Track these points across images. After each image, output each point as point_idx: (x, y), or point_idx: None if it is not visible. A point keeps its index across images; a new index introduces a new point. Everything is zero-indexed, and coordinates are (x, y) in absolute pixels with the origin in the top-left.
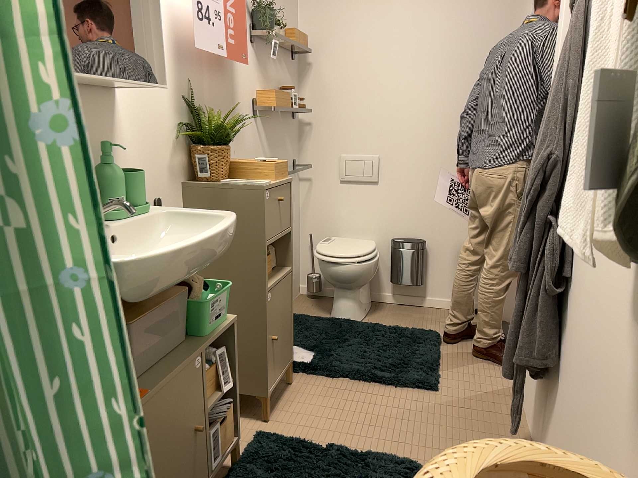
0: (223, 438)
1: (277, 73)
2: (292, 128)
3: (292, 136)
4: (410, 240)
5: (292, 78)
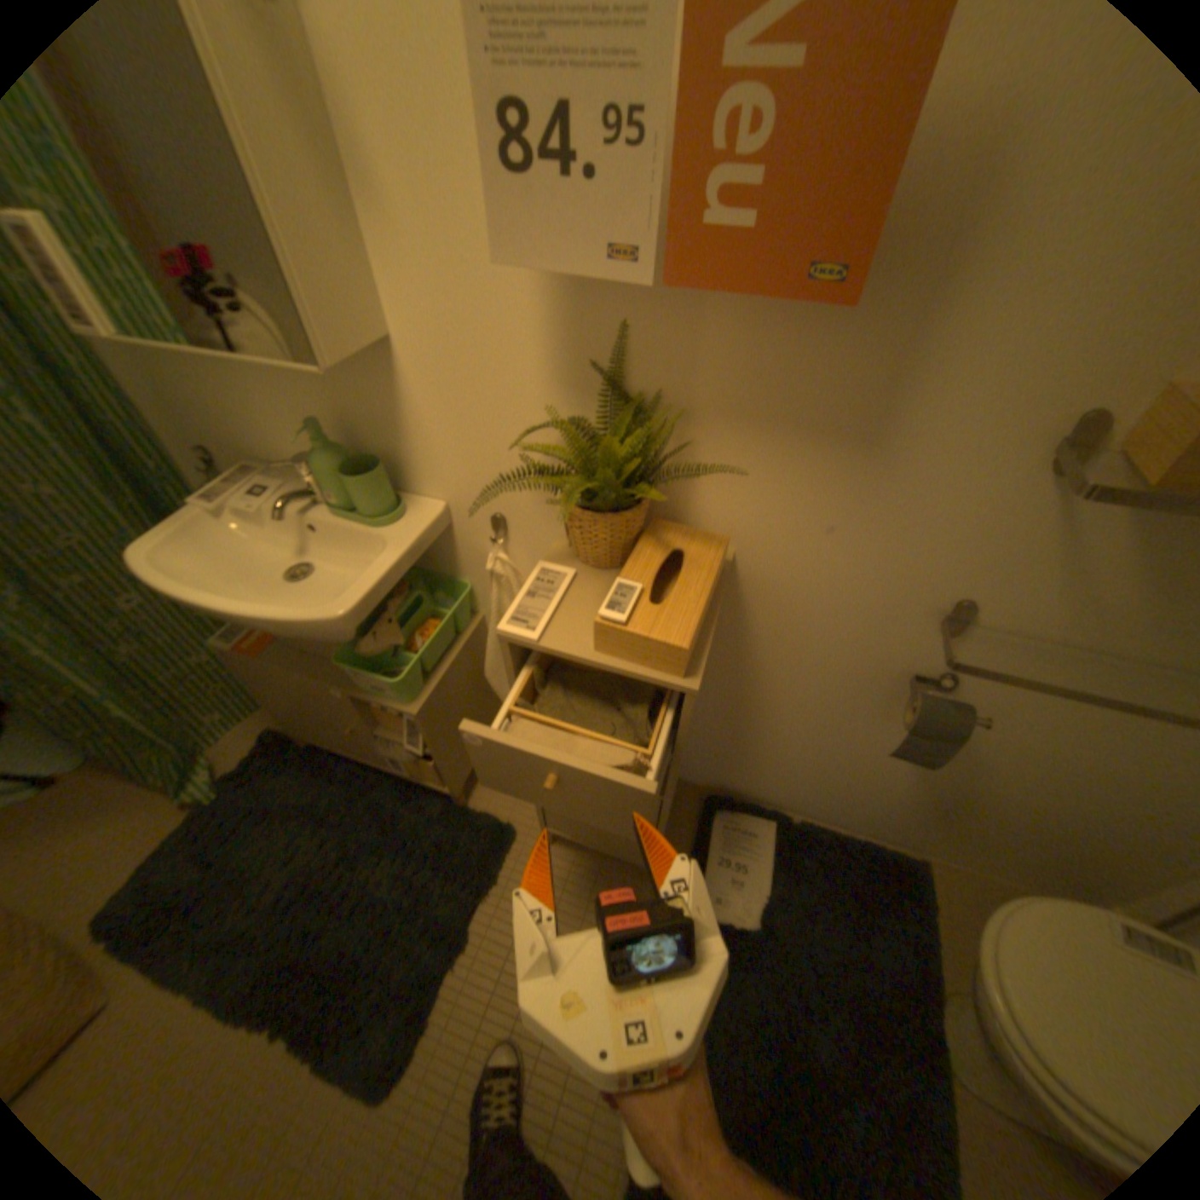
0: (411, 771)
1: None
2: None
3: None
4: None
5: None
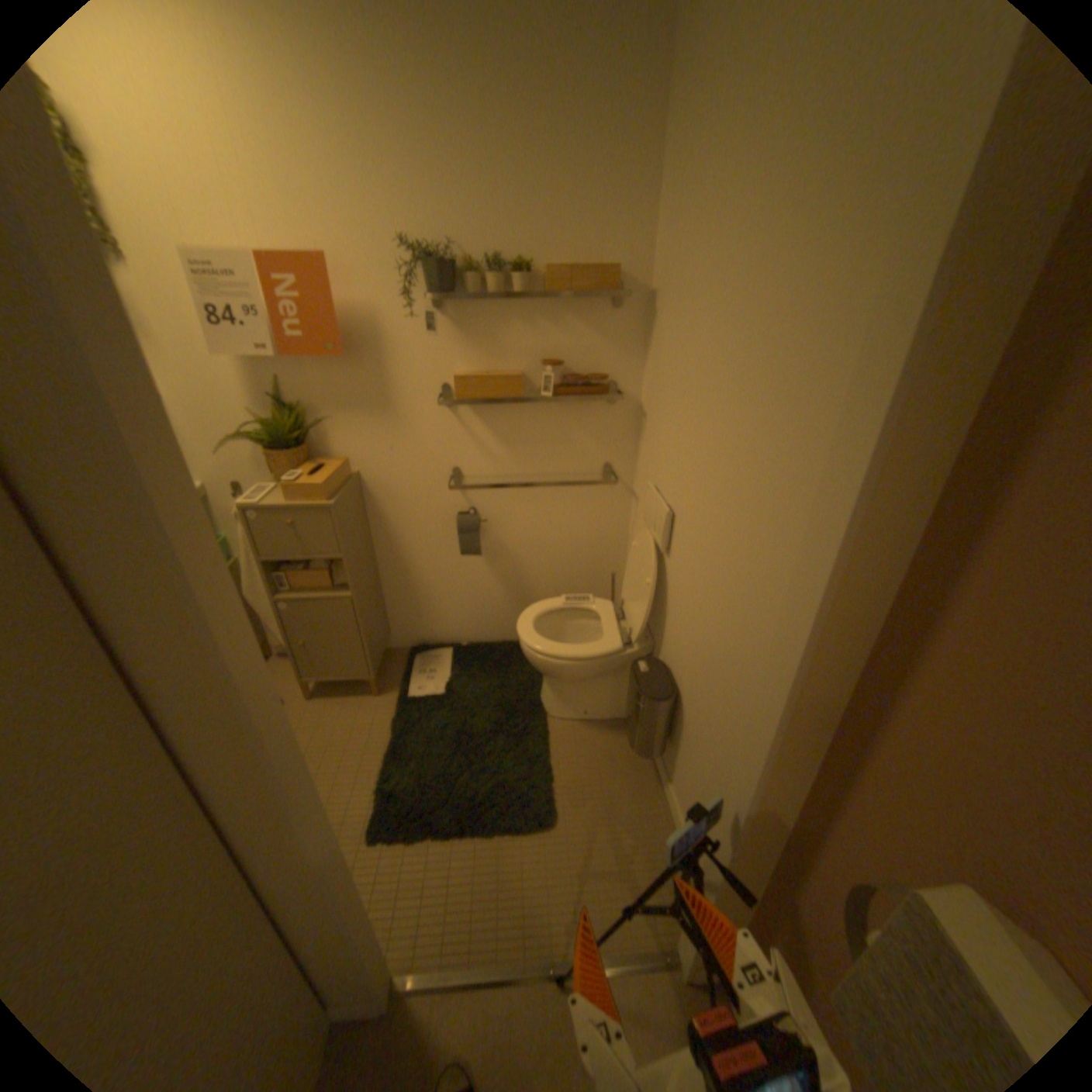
0: None
1: (537, 332)
2: (598, 415)
3: (598, 427)
4: (660, 678)
5: (610, 332)
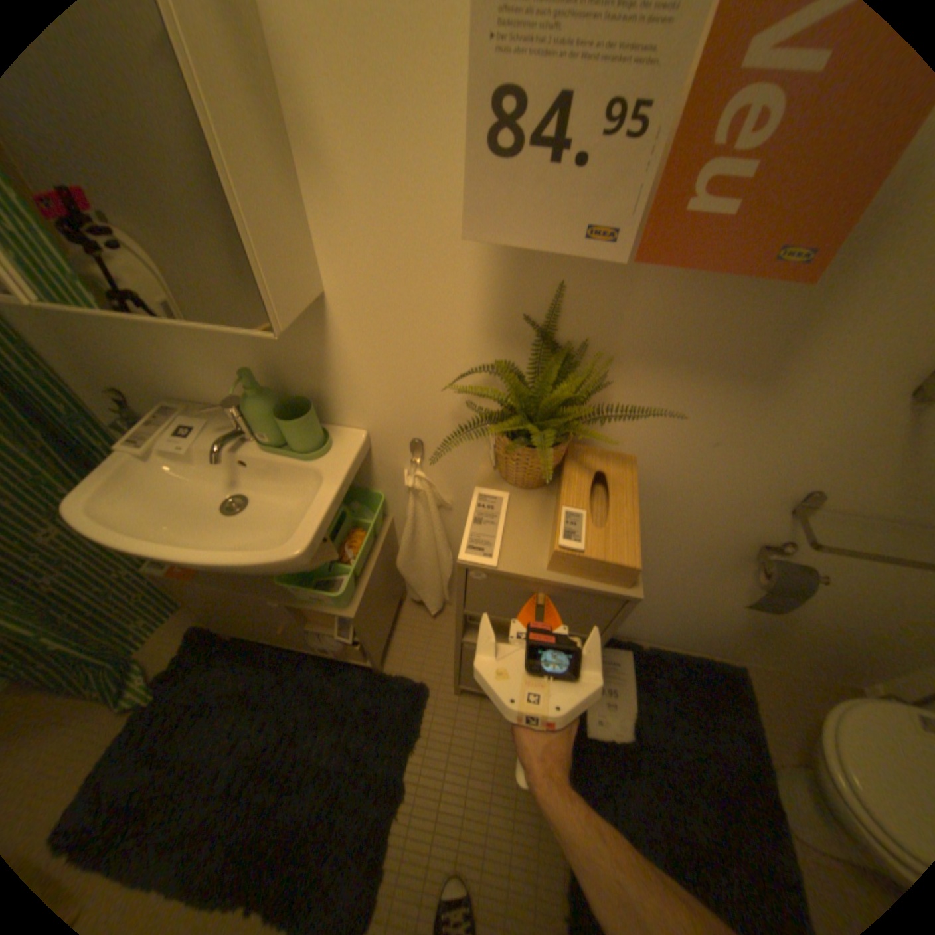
0: (337, 653)
1: None
2: None
3: None
4: None
5: None
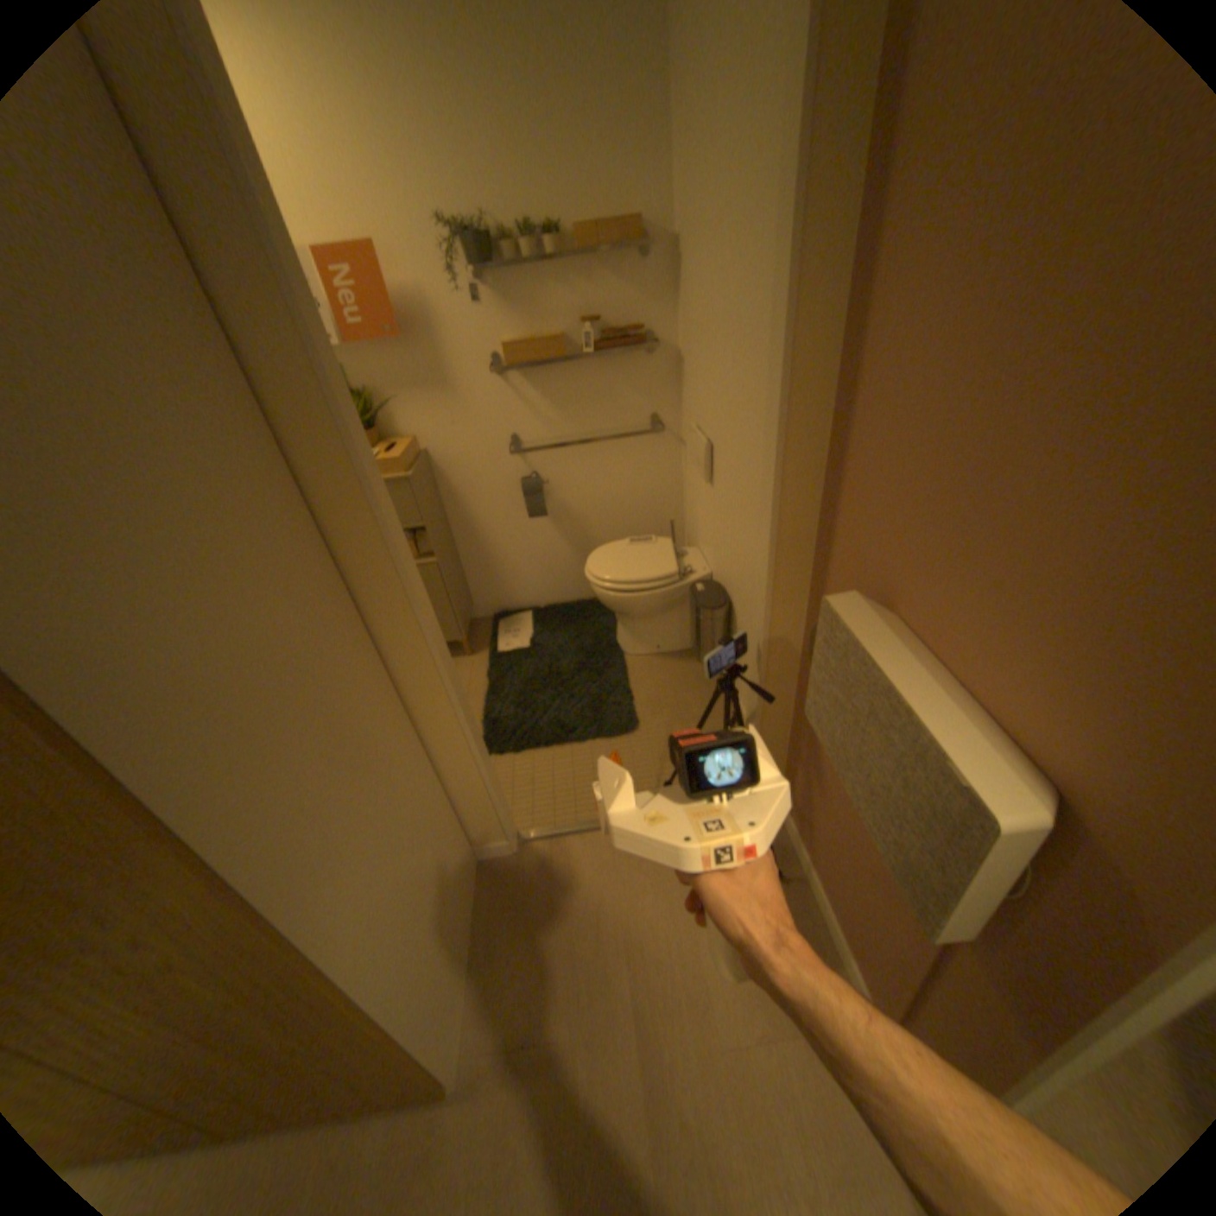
0: None
1: (572, 292)
2: (639, 367)
3: (640, 379)
4: (713, 594)
5: (640, 282)
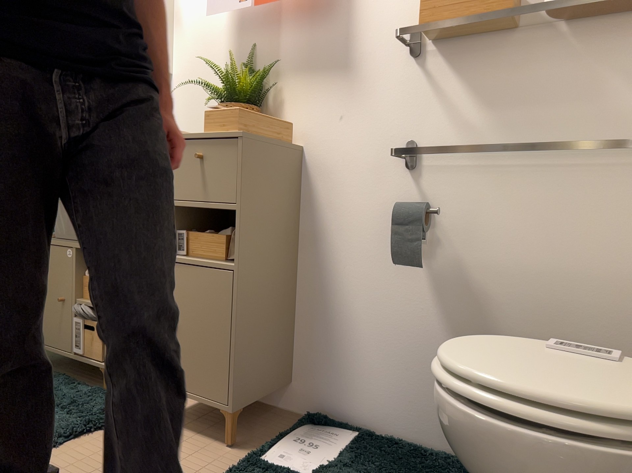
0: (86, 342)
1: None
2: None
3: None
4: None
5: None
